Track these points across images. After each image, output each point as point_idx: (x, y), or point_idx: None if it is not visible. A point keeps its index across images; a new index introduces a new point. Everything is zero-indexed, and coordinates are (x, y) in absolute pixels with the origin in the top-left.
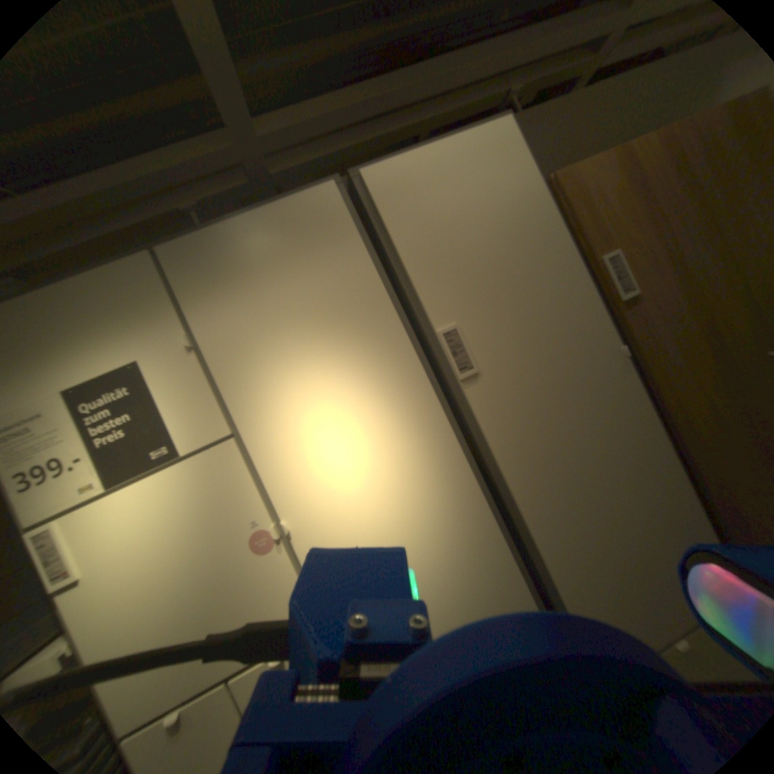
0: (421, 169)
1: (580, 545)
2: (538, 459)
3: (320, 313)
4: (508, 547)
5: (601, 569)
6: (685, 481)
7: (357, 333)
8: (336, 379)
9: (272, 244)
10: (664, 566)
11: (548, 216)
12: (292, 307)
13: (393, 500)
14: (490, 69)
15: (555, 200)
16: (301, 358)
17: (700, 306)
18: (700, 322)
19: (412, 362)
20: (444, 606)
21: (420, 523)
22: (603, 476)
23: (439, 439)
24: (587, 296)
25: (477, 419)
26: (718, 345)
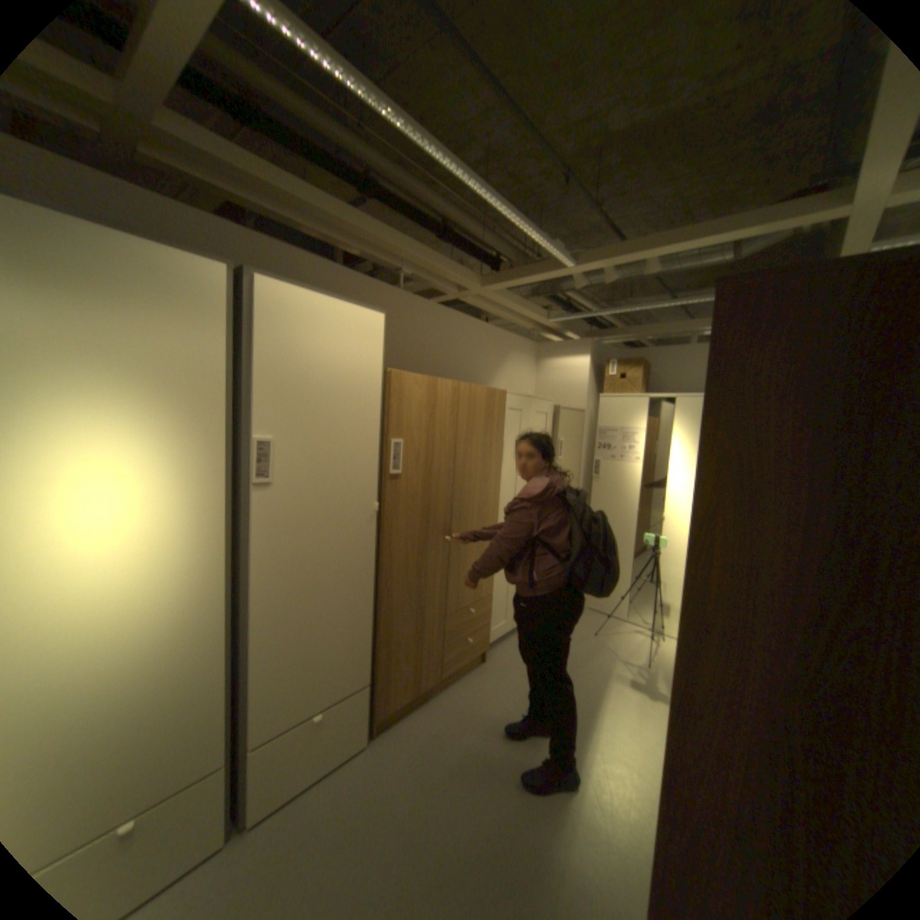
0: (307, 310)
1: (282, 637)
2: (284, 565)
3: (149, 370)
4: (224, 630)
5: (288, 658)
6: (370, 604)
7: (179, 405)
8: (132, 436)
9: (131, 279)
10: (331, 661)
11: (374, 396)
12: (119, 348)
13: (133, 567)
14: (396, 248)
15: (383, 387)
16: (101, 400)
17: (427, 496)
18: (423, 506)
19: (219, 452)
20: (134, 676)
21: (150, 595)
22: (322, 589)
23: (209, 525)
24: (371, 461)
25: (251, 519)
26: (425, 523)
